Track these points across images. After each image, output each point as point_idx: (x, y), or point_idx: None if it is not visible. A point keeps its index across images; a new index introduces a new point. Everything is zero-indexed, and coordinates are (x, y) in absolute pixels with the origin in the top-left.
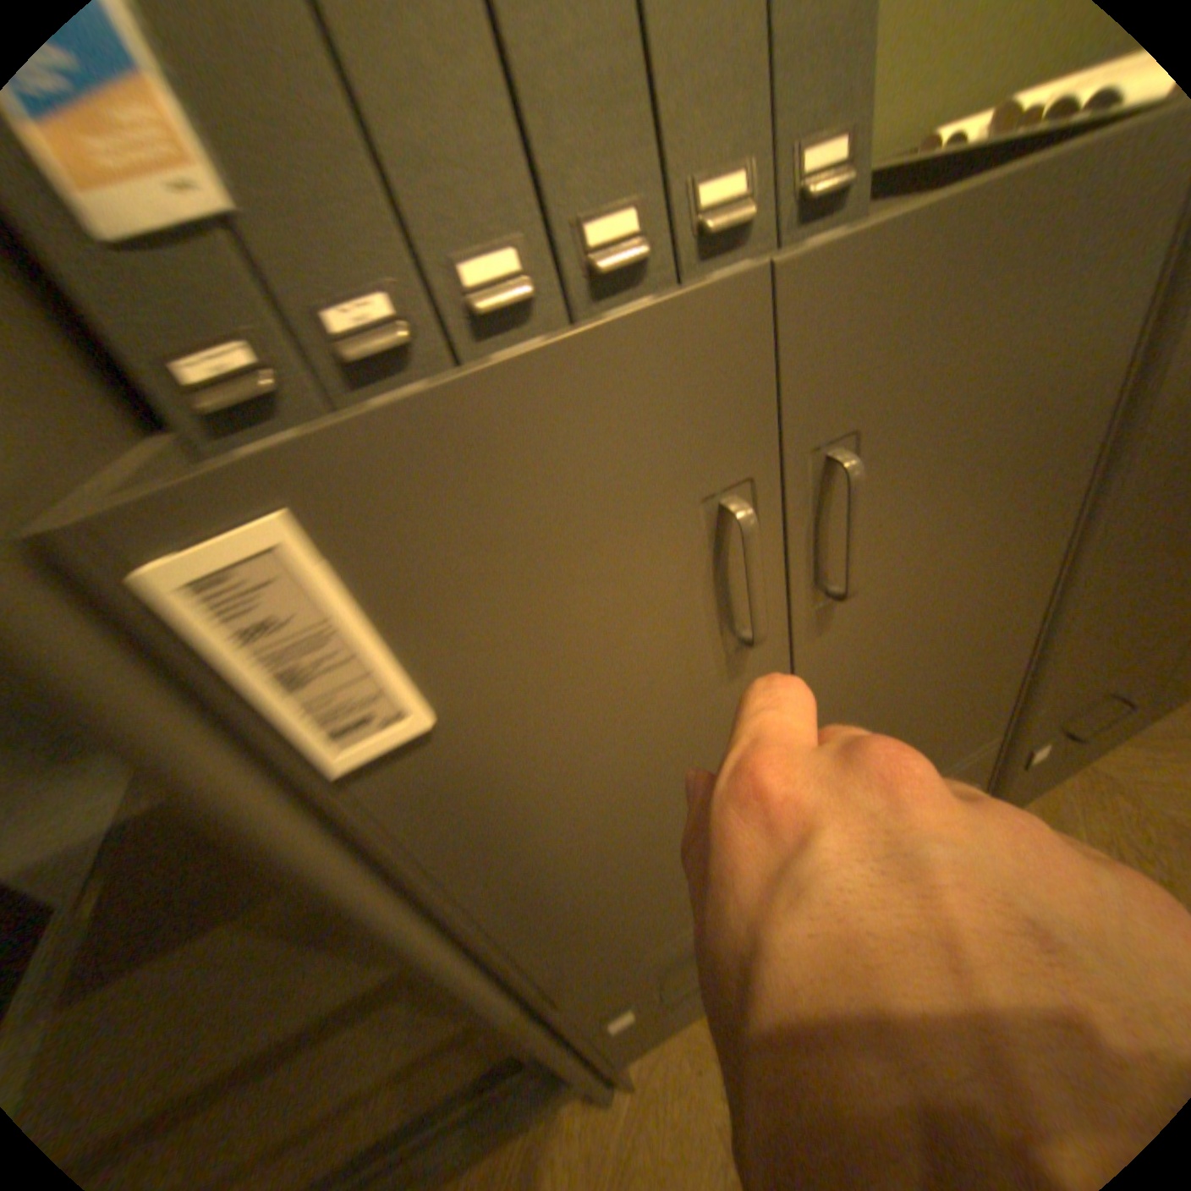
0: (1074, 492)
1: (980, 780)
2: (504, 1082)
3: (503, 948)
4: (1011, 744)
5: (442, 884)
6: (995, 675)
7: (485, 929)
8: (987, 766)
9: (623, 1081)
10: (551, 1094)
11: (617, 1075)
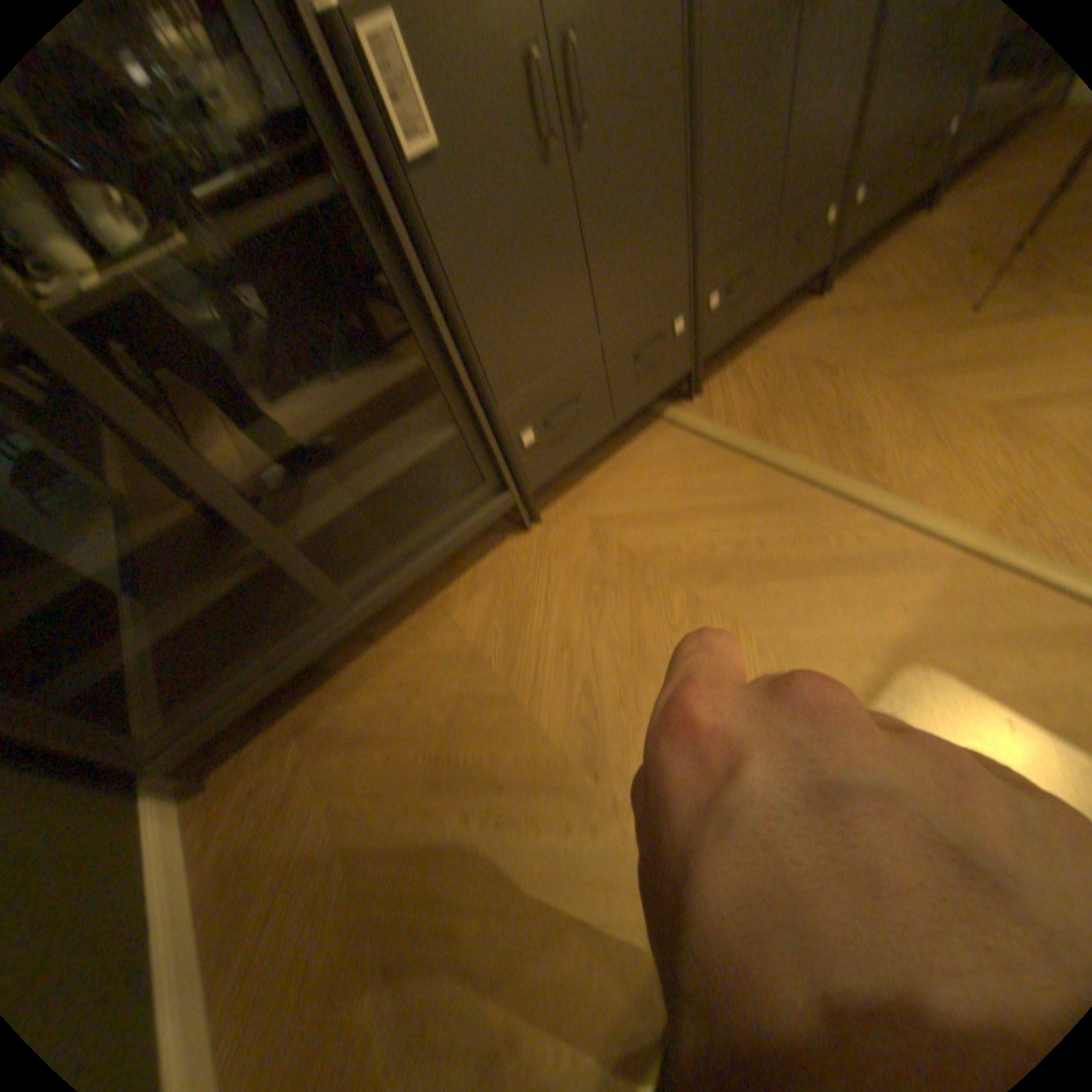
0: (686, 98)
1: (684, 307)
2: (475, 492)
3: (469, 331)
4: (695, 282)
5: (442, 261)
6: (678, 231)
7: (460, 309)
8: (691, 309)
9: (536, 508)
10: (500, 498)
11: (532, 497)
